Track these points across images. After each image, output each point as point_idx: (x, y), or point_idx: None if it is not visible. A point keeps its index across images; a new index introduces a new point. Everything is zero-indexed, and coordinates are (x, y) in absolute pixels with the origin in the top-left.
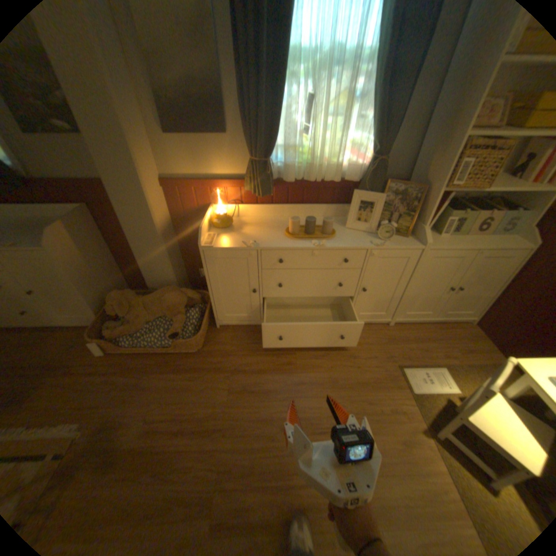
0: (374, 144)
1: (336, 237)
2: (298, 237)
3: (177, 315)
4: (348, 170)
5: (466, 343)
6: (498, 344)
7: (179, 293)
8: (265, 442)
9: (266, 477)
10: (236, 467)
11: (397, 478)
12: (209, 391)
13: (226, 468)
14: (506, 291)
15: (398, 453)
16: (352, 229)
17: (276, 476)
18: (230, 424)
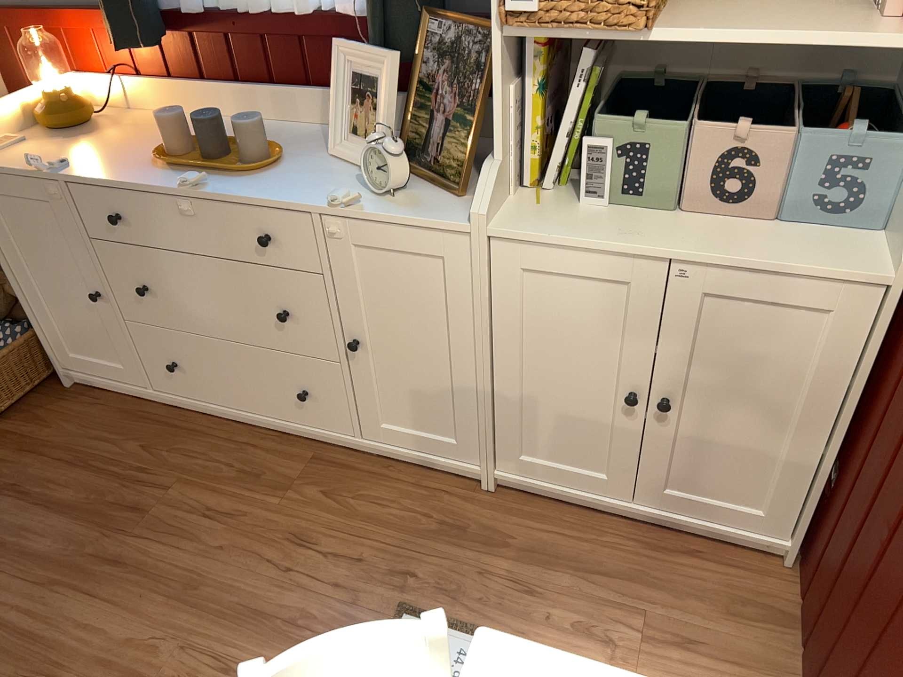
0: None
1: (276, 175)
2: (172, 165)
3: None
4: None
5: (695, 605)
6: (802, 639)
7: None
8: None
9: None
10: None
11: None
12: None
13: None
14: (842, 445)
15: None
16: (345, 162)
17: None
18: None
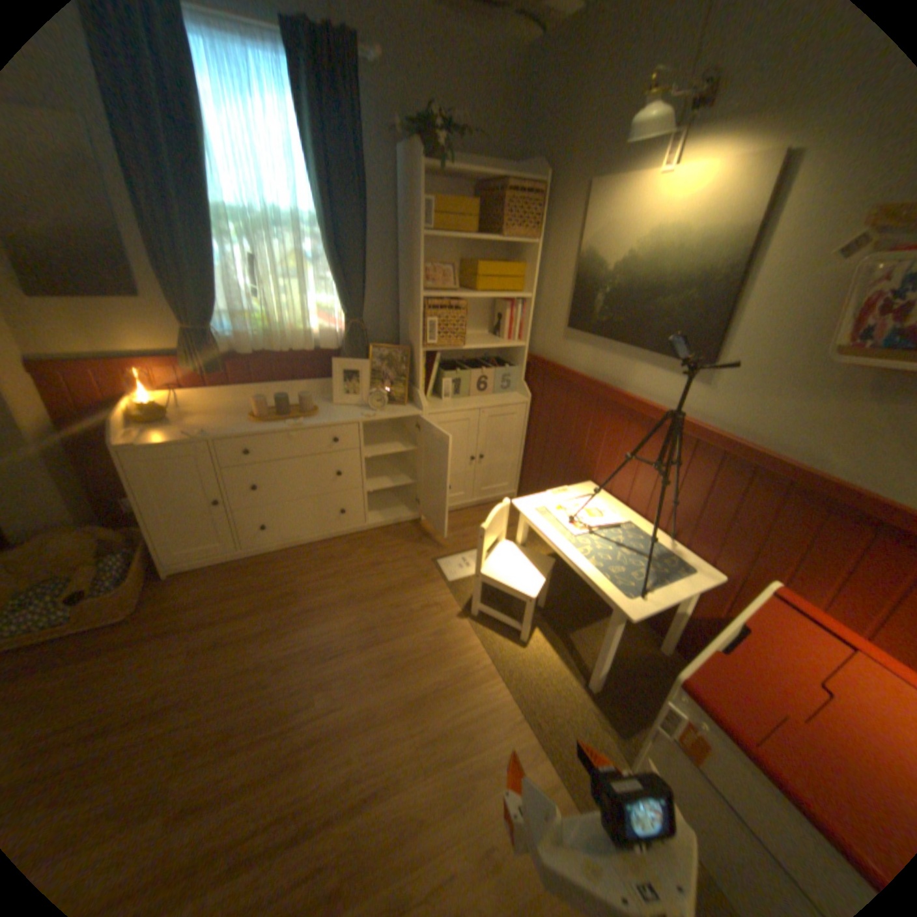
0: (346, 309)
1: (320, 415)
2: (266, 421)
3: (80, 571)
4: (322, 338)
5: None
6: None
7: (80, 535)
8: (252, 695)
9: (254, 732)
10: (206, 739)
11: (427, 670)
12: (152, 666)
13: (190, 746)
14: (524, 452)
15: (428, 646)
16: (342, 406)
17: (270, 726)
18: (193, 694)
